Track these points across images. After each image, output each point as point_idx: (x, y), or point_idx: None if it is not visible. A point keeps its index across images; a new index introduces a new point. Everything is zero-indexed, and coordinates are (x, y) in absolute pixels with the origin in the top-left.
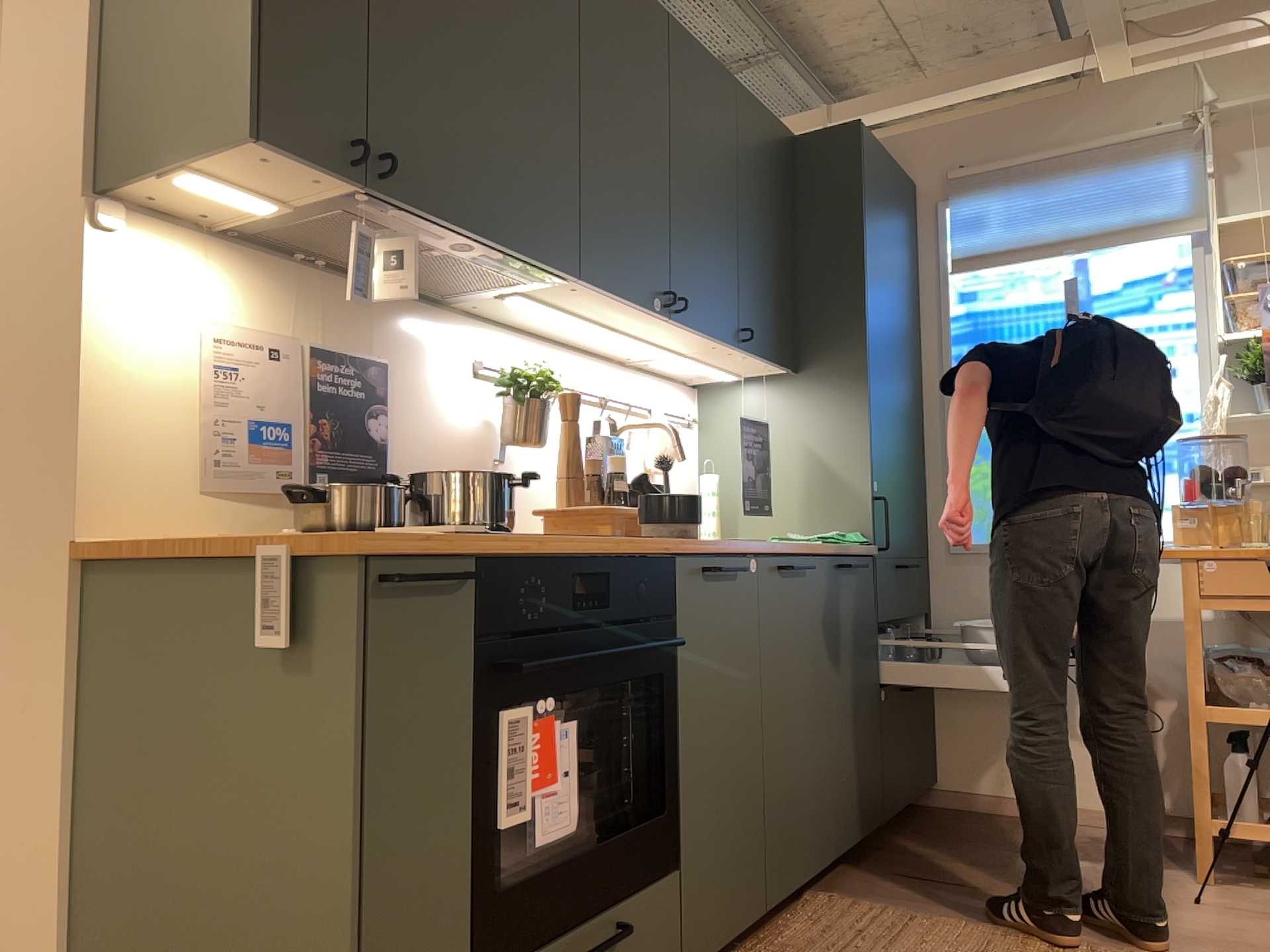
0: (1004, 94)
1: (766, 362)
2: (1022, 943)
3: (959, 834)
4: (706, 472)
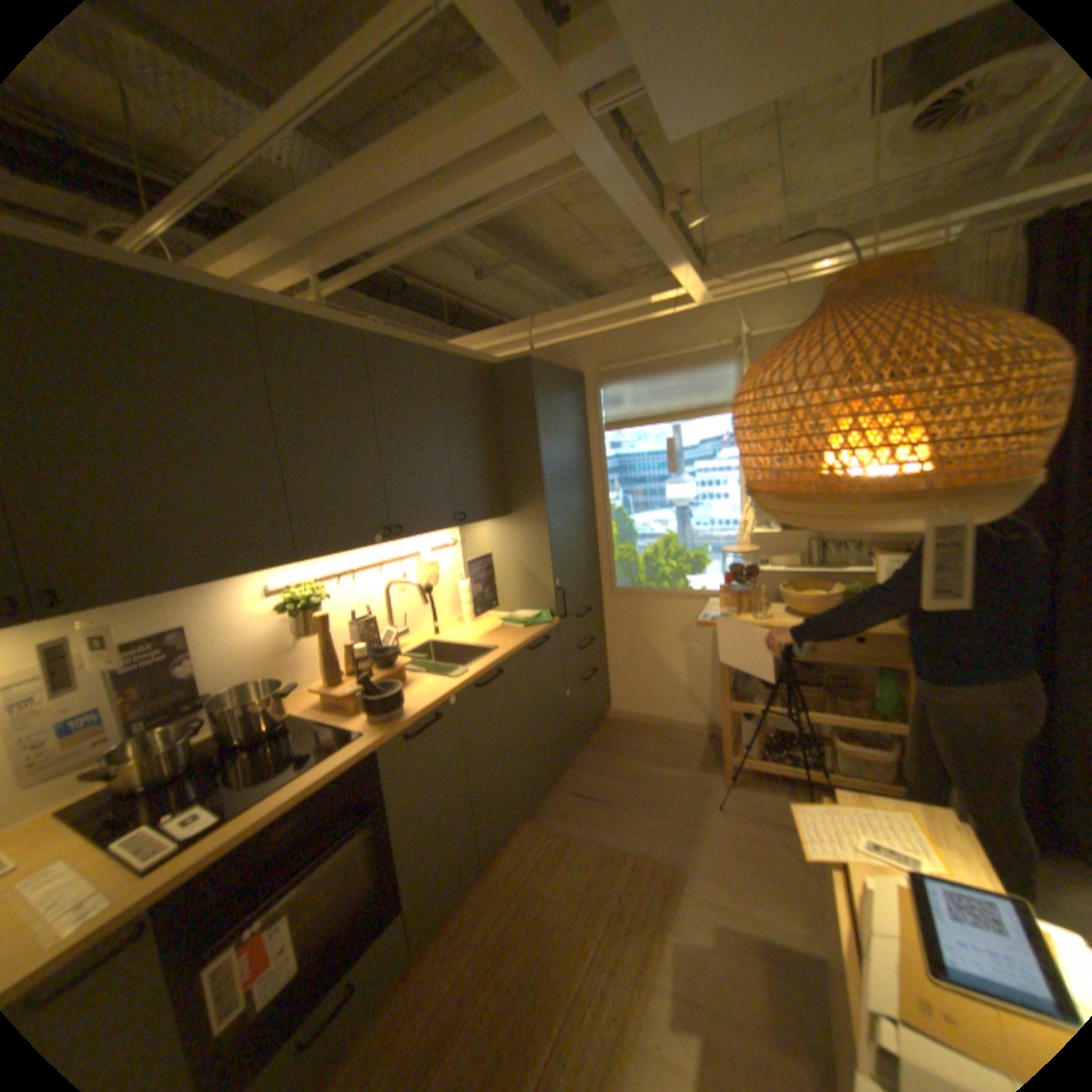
0: (634, 309)
1: (483, 521)
2: (618, 867)
3: (614, 748)
4: (460, 579)
